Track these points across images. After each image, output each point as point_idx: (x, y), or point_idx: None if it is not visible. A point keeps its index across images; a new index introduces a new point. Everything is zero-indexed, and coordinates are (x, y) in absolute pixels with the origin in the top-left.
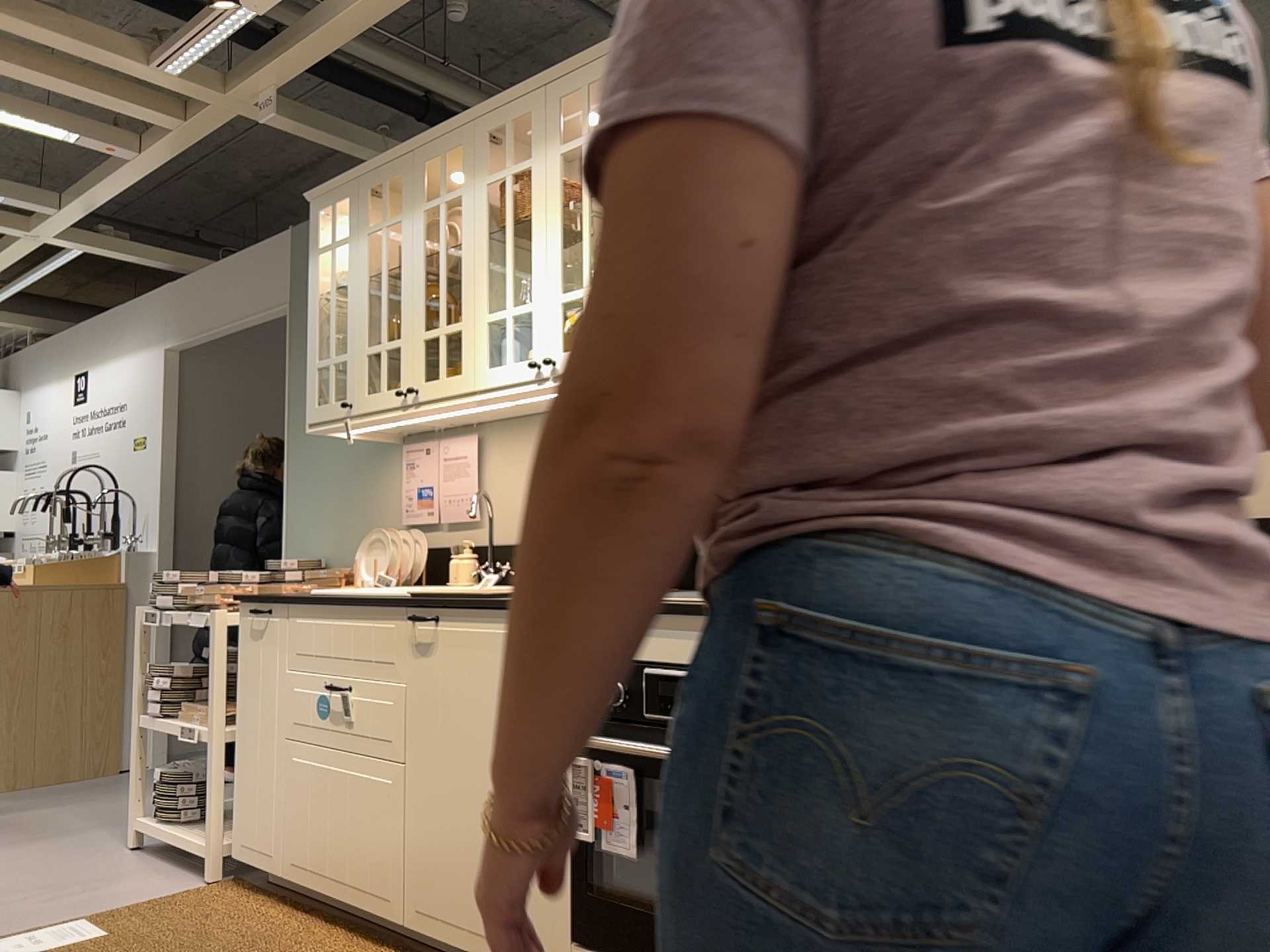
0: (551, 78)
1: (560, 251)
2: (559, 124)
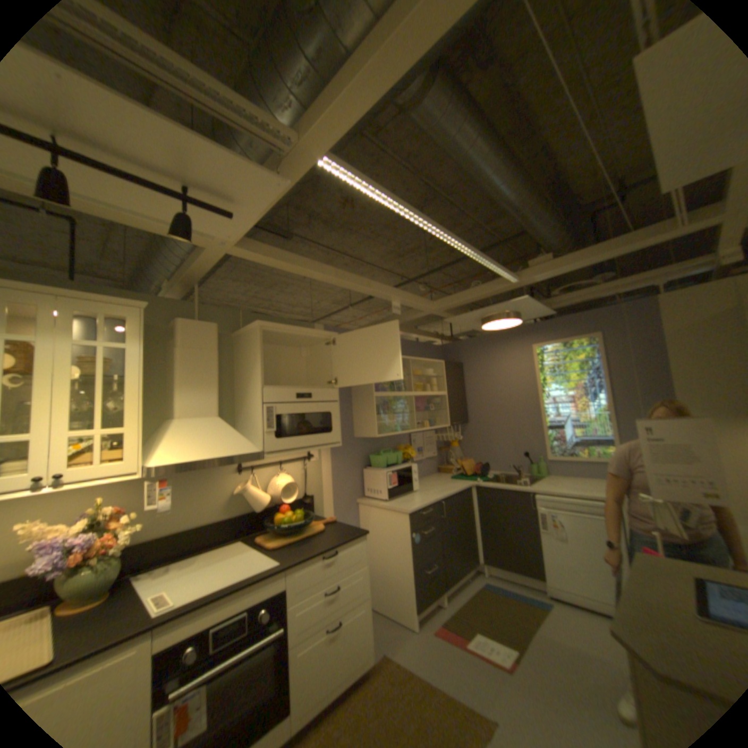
0: (68, 294)
1: (70, 404)
2: (73, 325)
